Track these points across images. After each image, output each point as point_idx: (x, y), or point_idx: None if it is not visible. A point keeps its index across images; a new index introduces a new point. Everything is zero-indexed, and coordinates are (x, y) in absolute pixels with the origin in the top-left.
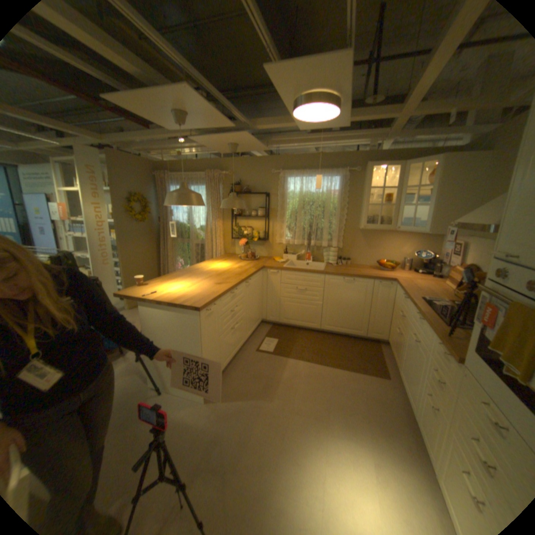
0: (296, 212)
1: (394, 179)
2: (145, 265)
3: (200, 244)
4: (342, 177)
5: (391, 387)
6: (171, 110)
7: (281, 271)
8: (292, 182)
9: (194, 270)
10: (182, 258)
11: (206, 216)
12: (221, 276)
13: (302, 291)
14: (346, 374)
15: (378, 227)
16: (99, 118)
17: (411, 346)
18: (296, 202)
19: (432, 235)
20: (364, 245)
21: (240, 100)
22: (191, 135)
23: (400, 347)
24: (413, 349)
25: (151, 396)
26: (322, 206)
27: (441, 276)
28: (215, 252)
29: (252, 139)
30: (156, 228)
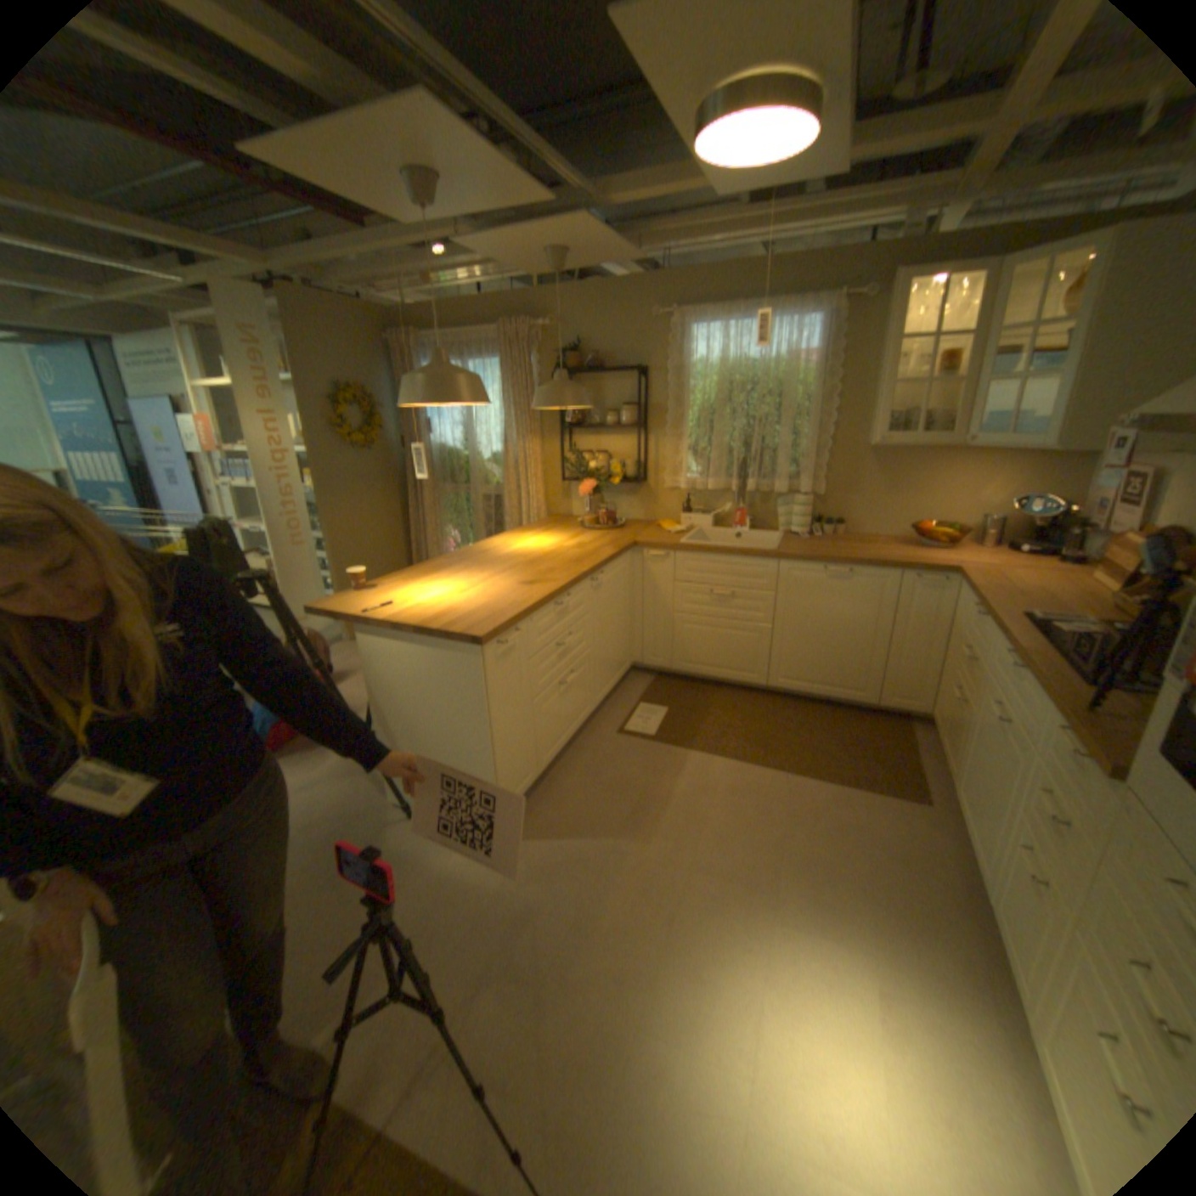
0: (711, 411)
1: (968, 309)
2: (378, 545)
3: (494, 495)
4: (830, 315)
5: (932, 822)
6: (398, 169)
7: (675, 554)
8: (703, 336)
9: (477, 554)
10: (457, 527)
11: (505, 430)
12: (535, 566)
13: (725, 599)
14: (824, 788)
15: (918, 438)
16: (259, 211)
17: (988, 731)
18: (713, 386)
19: (1066, 454)
20: (882, 487)
21: (570, 131)
22: (457, 232)
23: (960, 733)
24: (992, 739)
25: (394, 820)
26: (777, 392)
27: (1082, 559)
28: (526, 512)
29: (601, 232)
30: (399, 462)
